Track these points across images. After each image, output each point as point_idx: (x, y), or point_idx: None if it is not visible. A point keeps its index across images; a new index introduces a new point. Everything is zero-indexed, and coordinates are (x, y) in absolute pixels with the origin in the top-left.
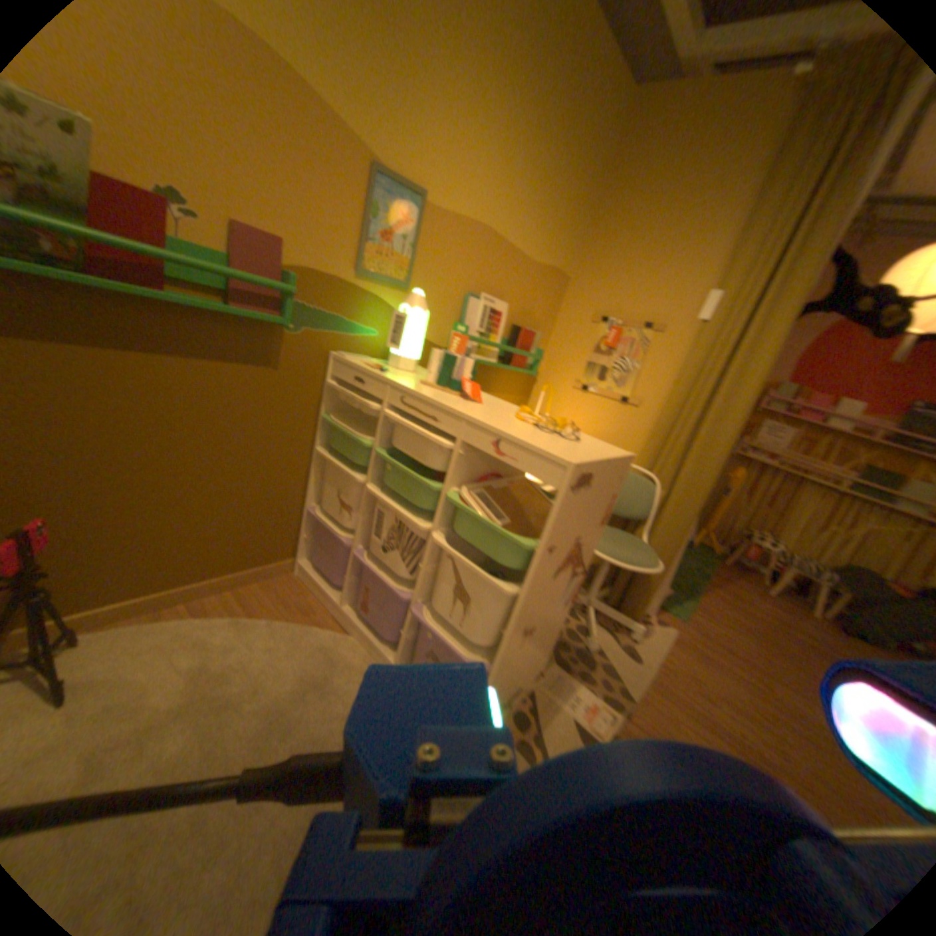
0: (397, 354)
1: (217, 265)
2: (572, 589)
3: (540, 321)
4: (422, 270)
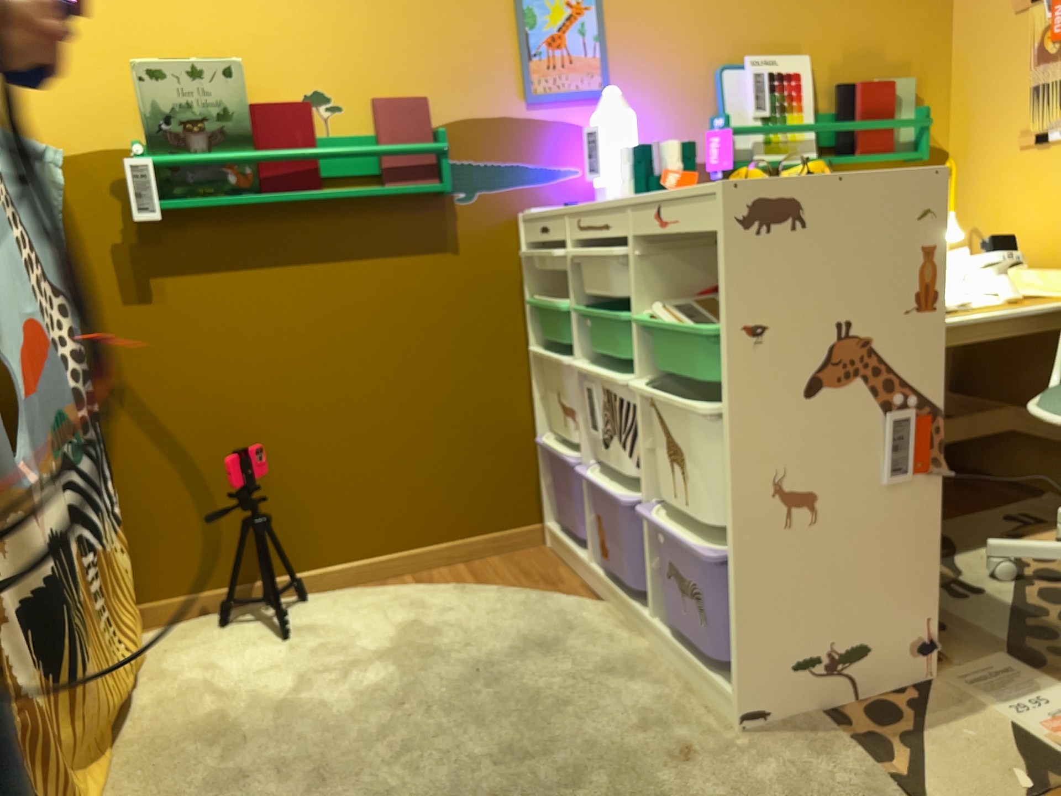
0: (601, 185)
1: (365, 148)
2: (891, 439)
3: (908, 58)
4: (623, 63)
